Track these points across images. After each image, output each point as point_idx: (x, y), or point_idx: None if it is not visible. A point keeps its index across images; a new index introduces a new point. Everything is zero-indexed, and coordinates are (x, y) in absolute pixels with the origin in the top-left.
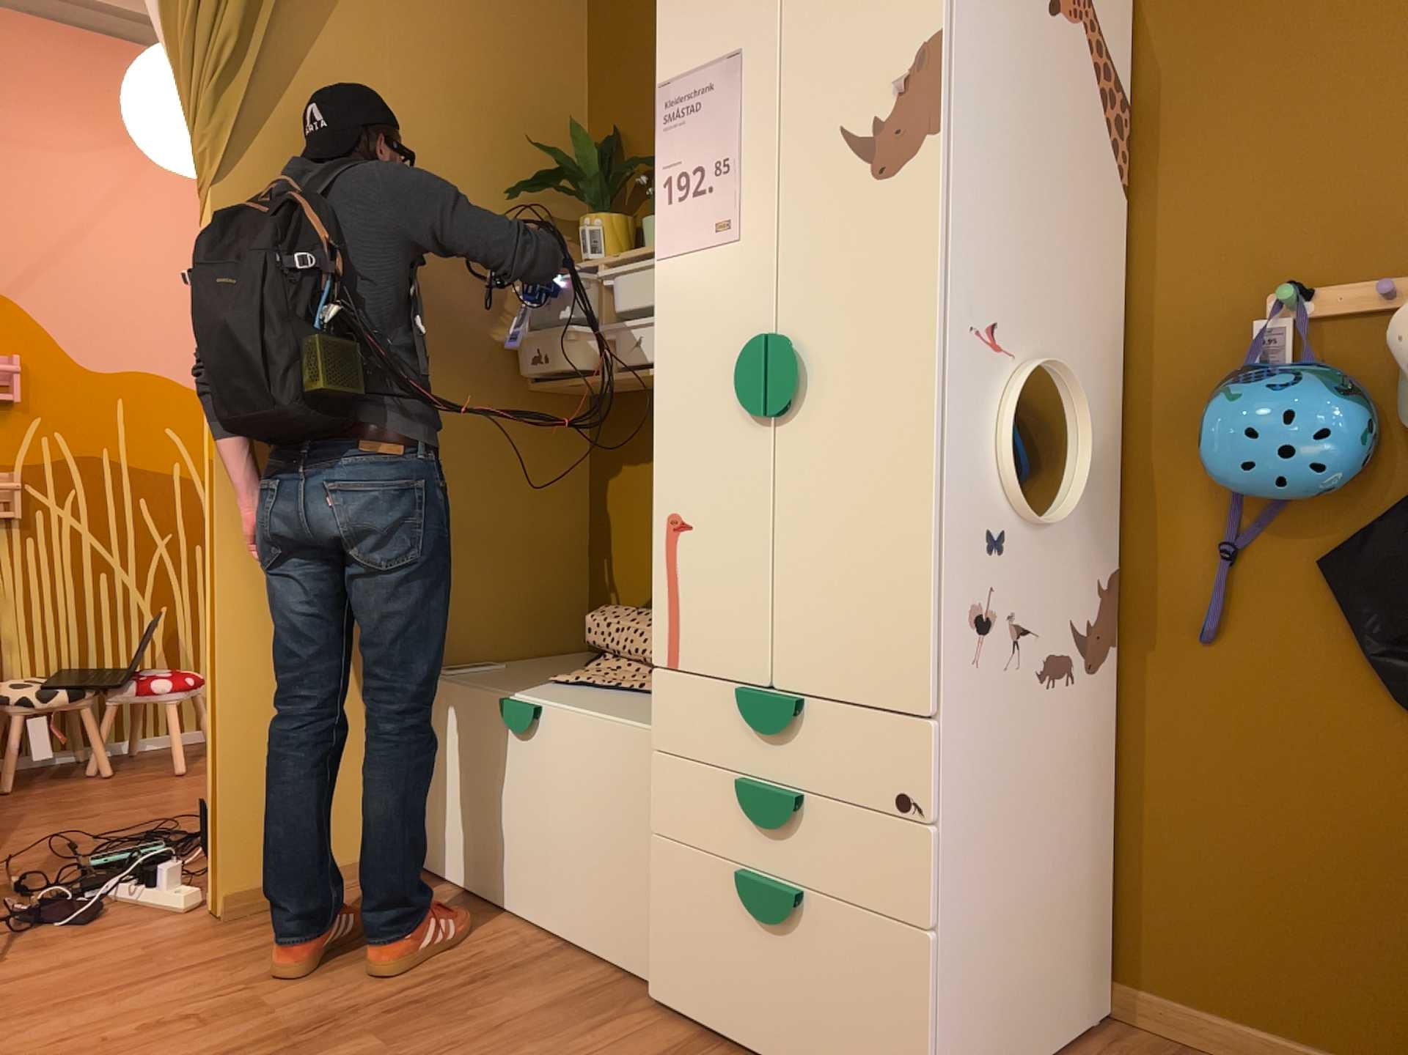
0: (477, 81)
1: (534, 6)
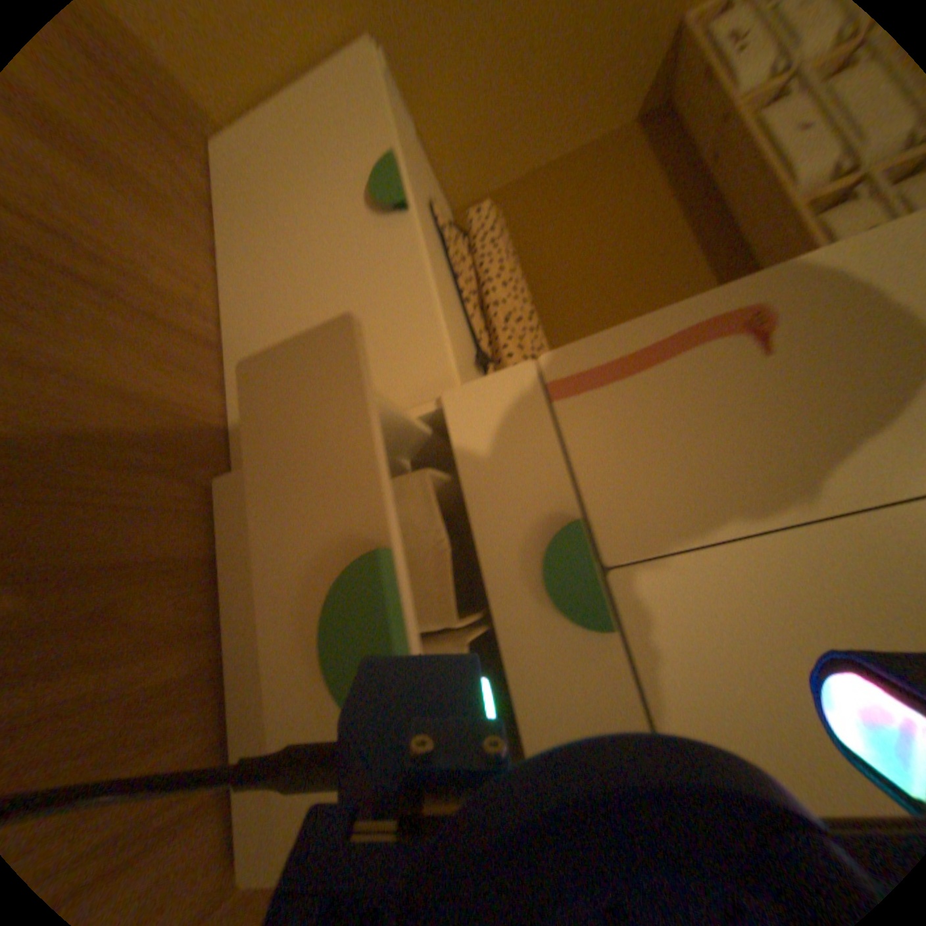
0: None
1: None
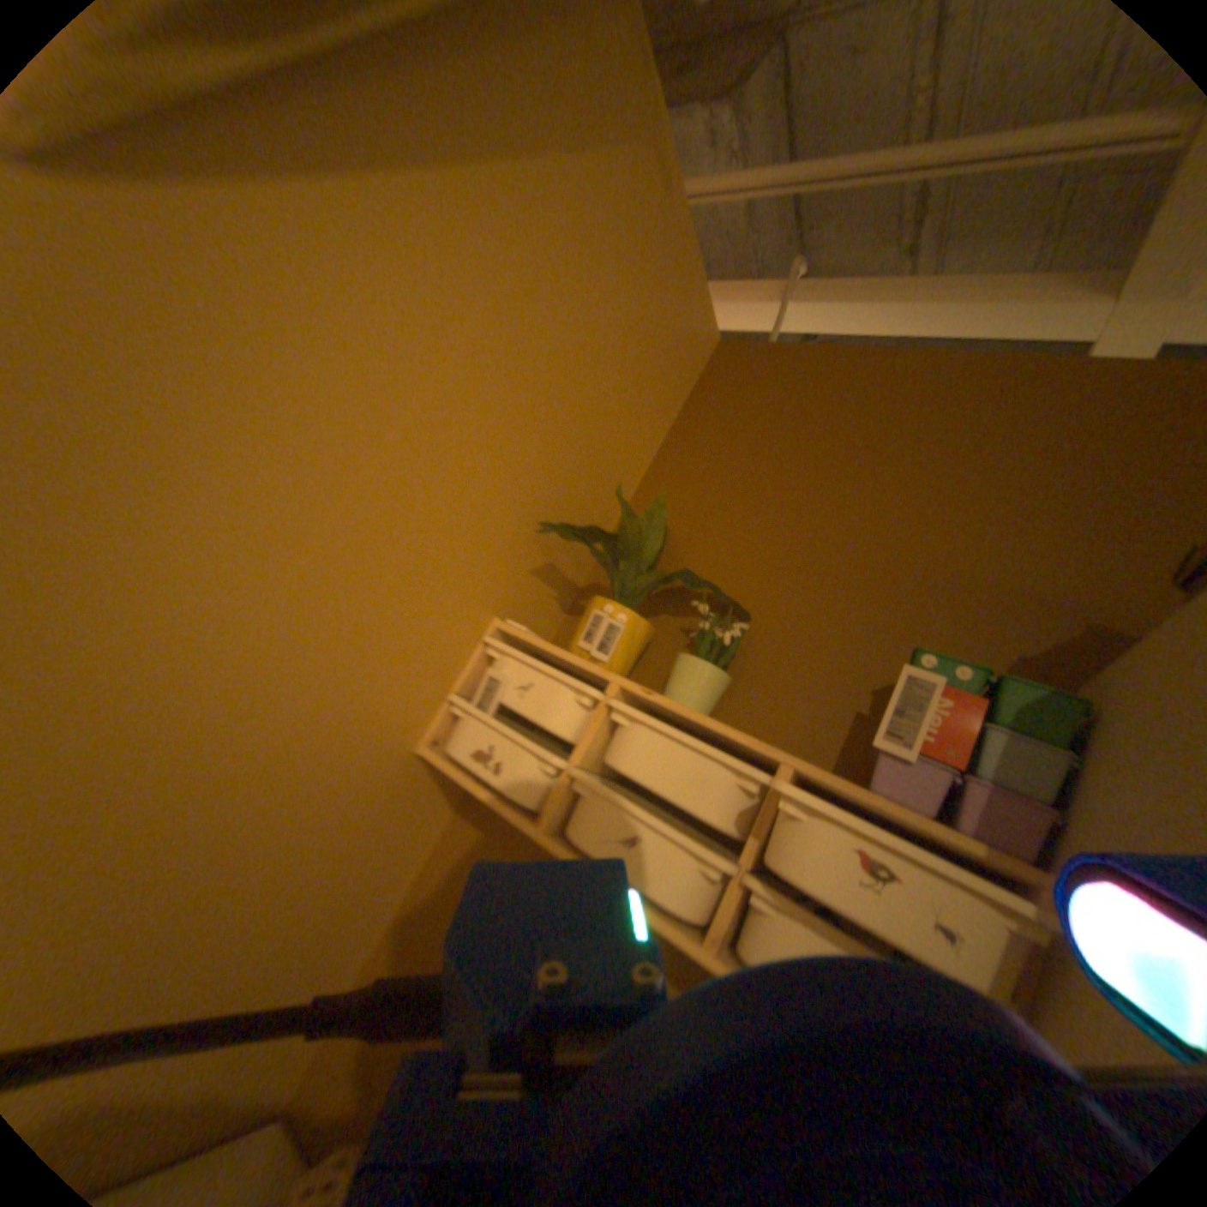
0: (577, 391)
1: (657, 367)
